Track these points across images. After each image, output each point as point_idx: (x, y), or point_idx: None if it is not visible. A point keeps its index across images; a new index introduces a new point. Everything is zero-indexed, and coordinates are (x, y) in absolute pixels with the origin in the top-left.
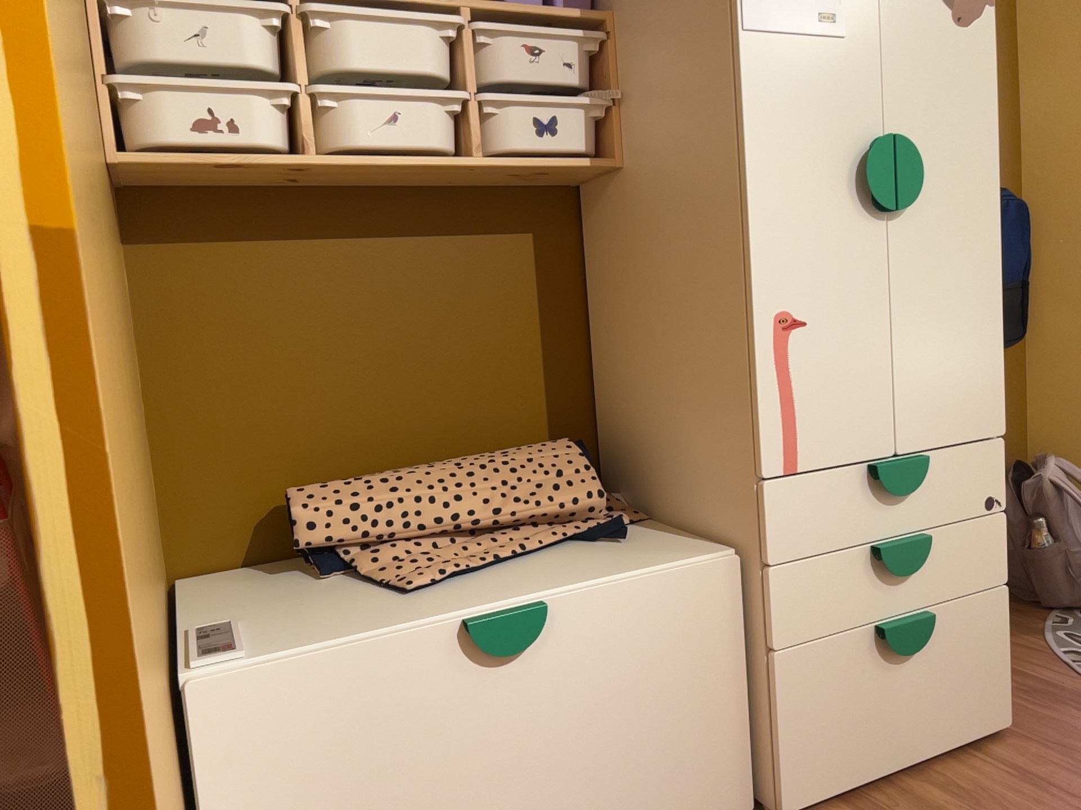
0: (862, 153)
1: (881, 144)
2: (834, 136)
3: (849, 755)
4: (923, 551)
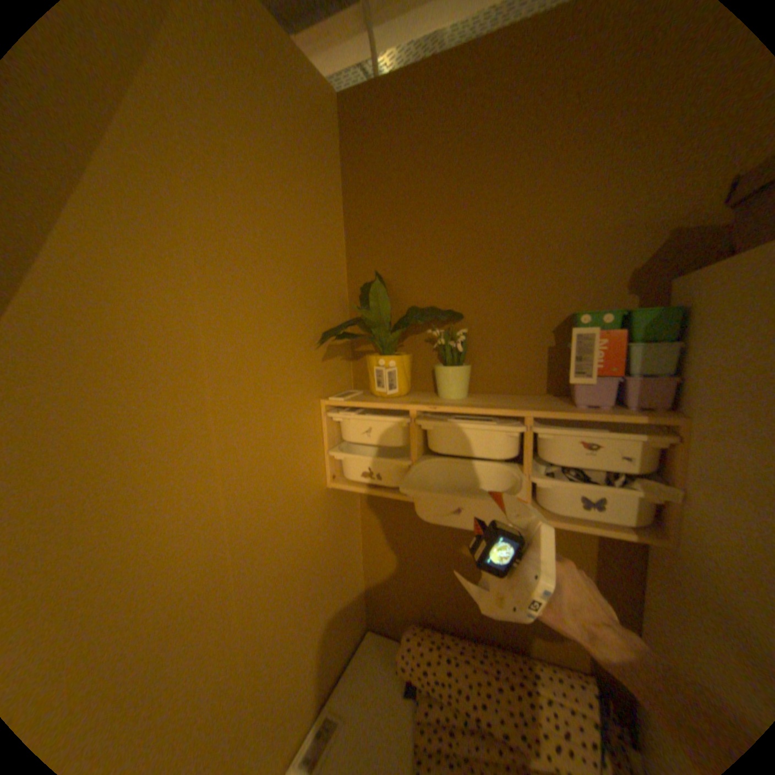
0: None
1: None
2: None
3: None
4: None
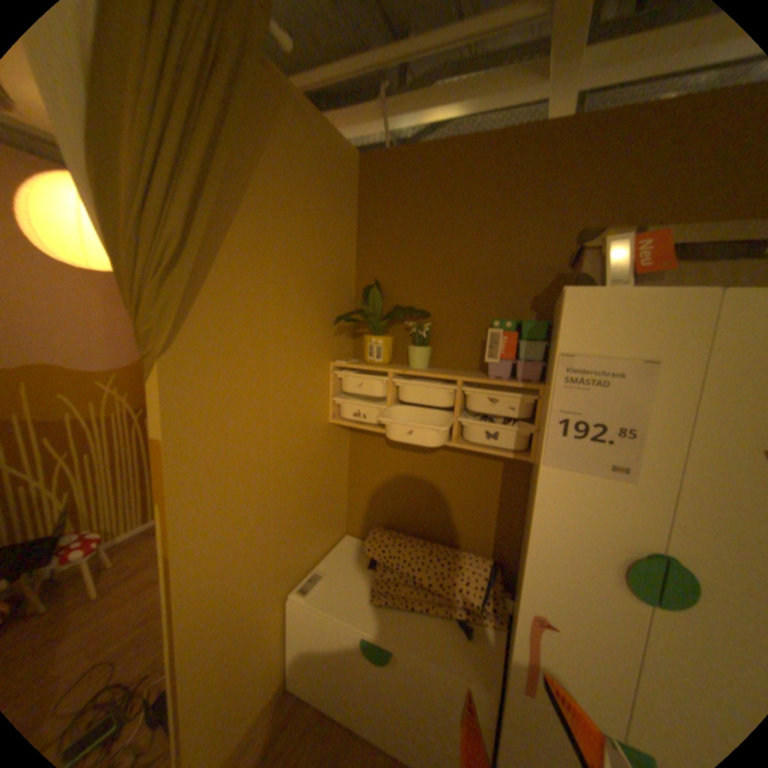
0: (637, 559)
1: (650, 562)
2: (611, 540)
3: None
4: None
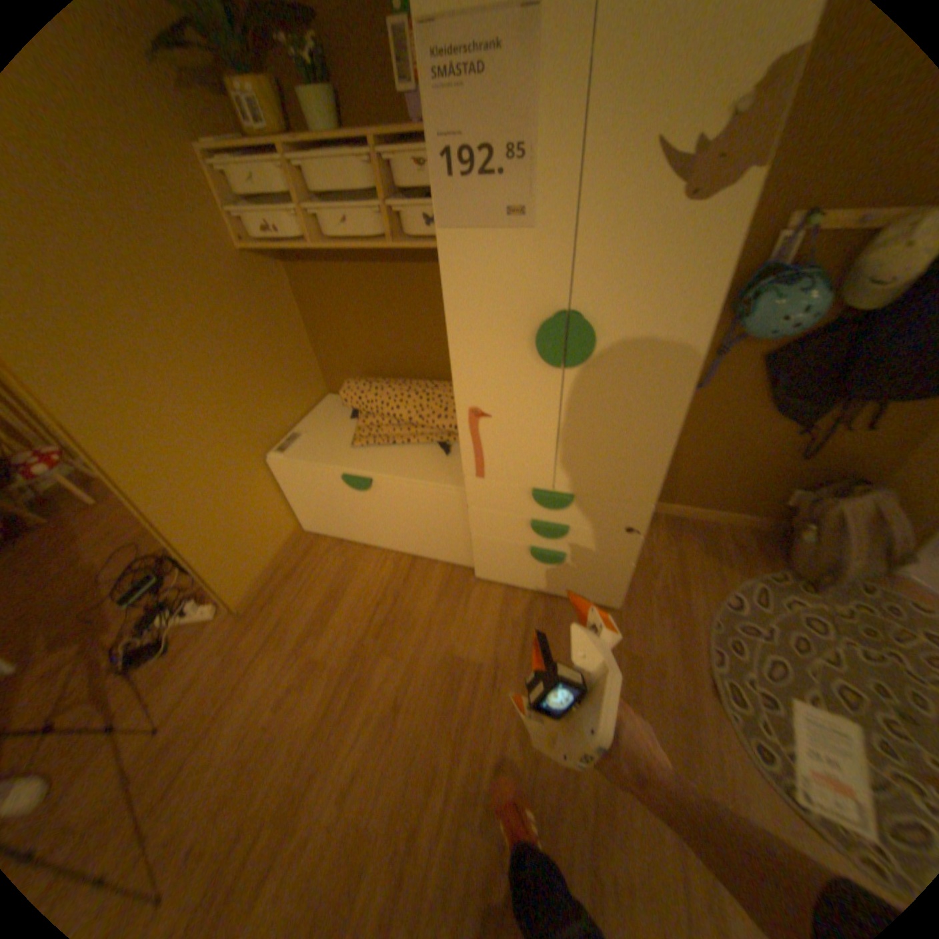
0: (543, 323)
1: (550, 322)
2: (518, 309)
3: (510, 577)
4: (559, 535)
